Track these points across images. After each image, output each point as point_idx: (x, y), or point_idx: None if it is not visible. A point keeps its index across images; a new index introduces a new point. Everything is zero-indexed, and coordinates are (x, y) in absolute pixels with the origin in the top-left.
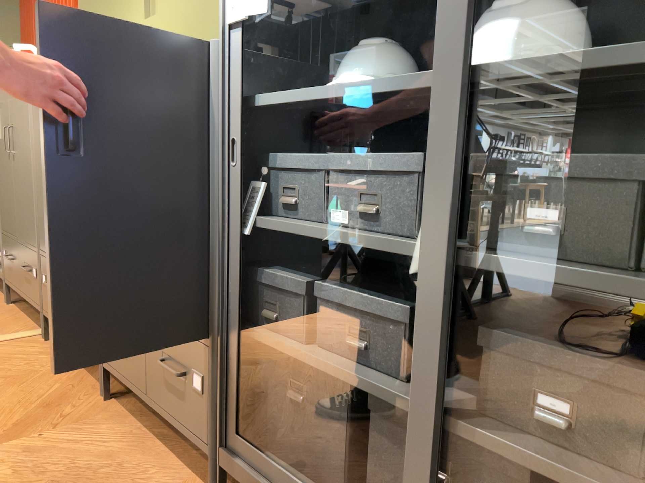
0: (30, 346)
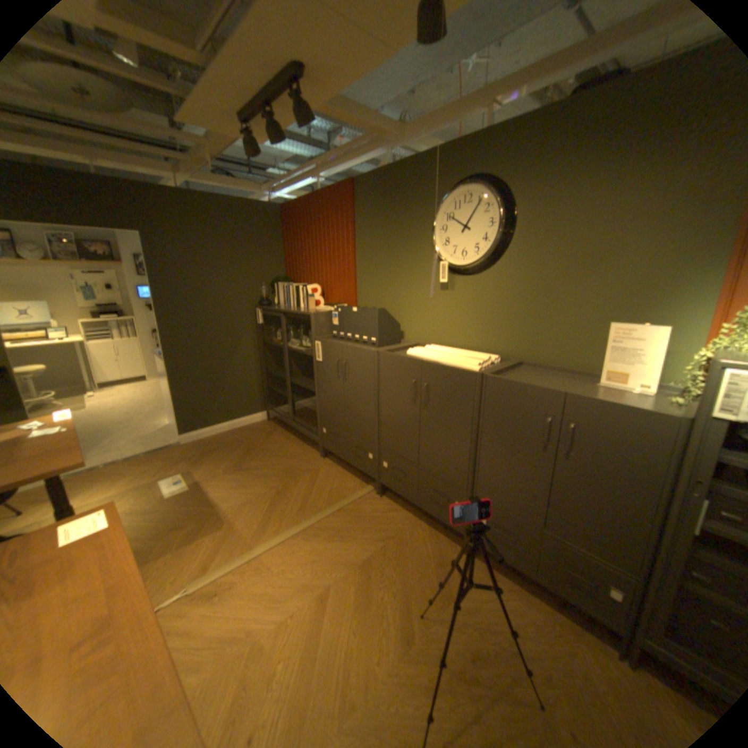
0: (376, 502)
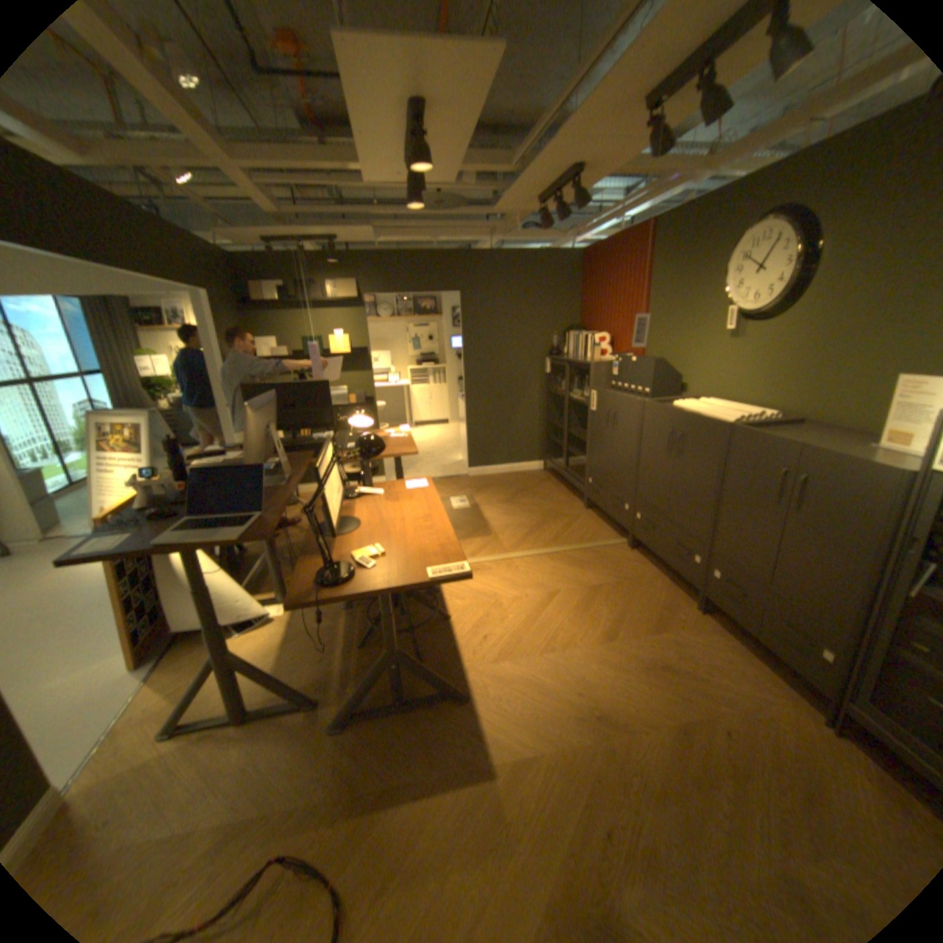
0: (625, 552)
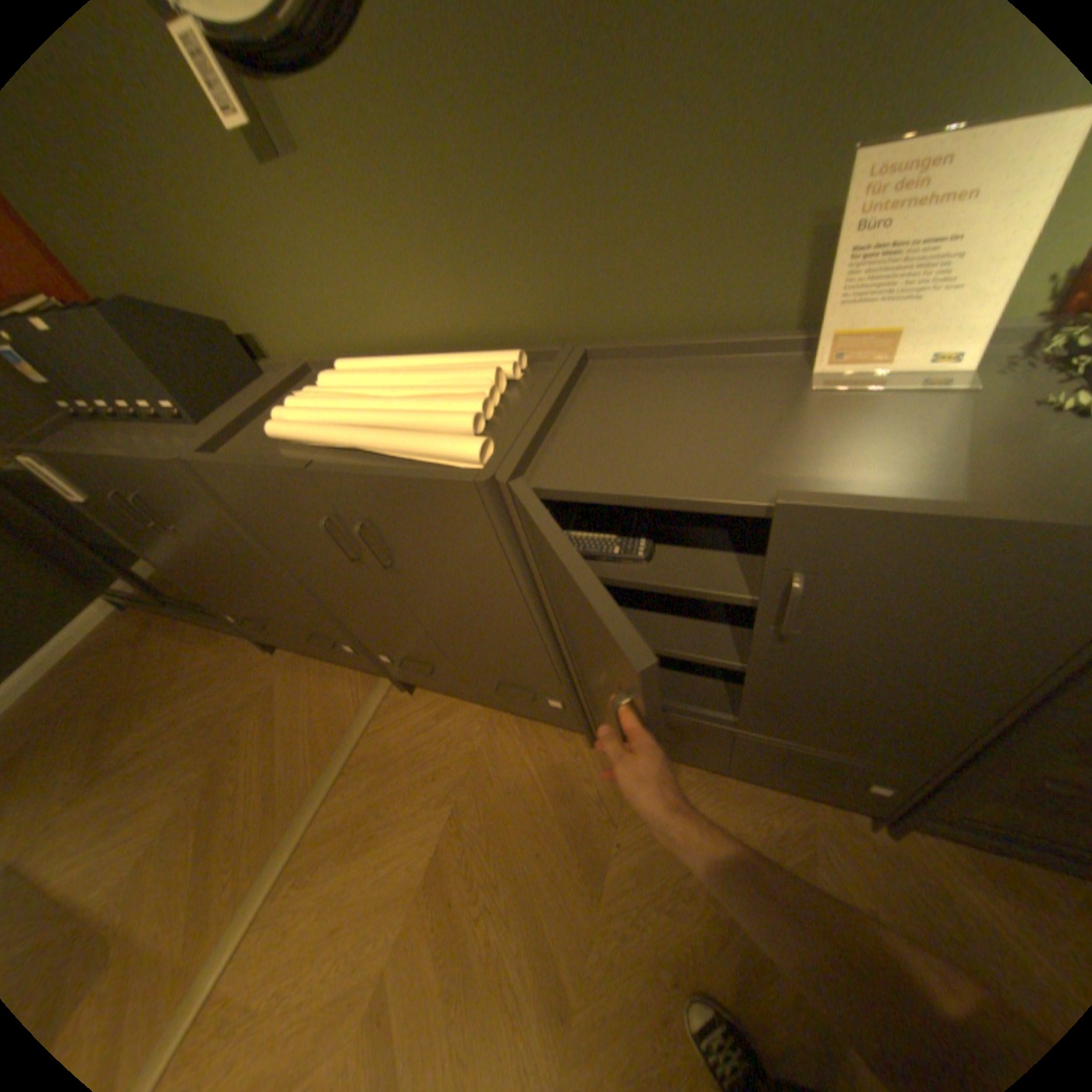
0: (405, 712)
